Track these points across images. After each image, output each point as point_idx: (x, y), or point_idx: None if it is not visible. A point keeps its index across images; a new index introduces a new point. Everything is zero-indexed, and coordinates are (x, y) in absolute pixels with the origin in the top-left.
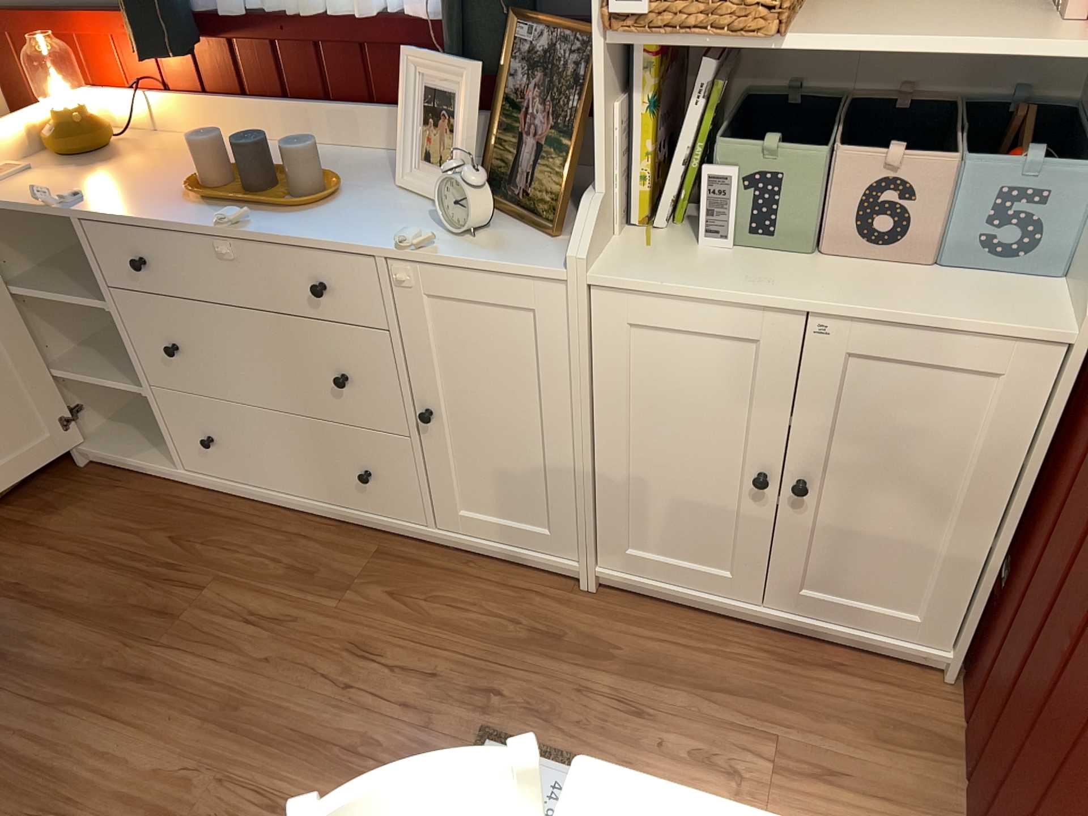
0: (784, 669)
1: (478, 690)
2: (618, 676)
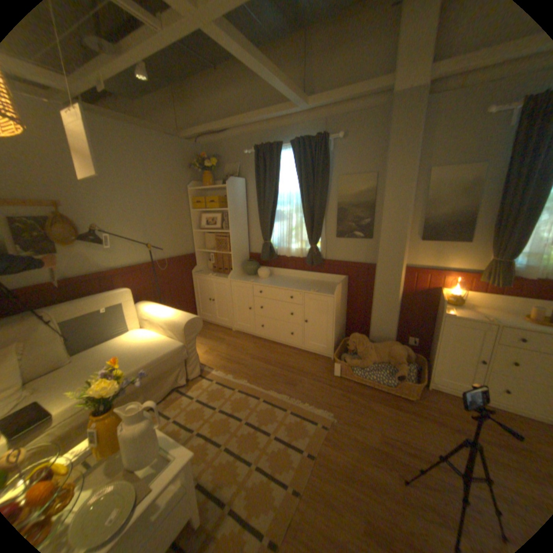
0: None
1: None
2: None
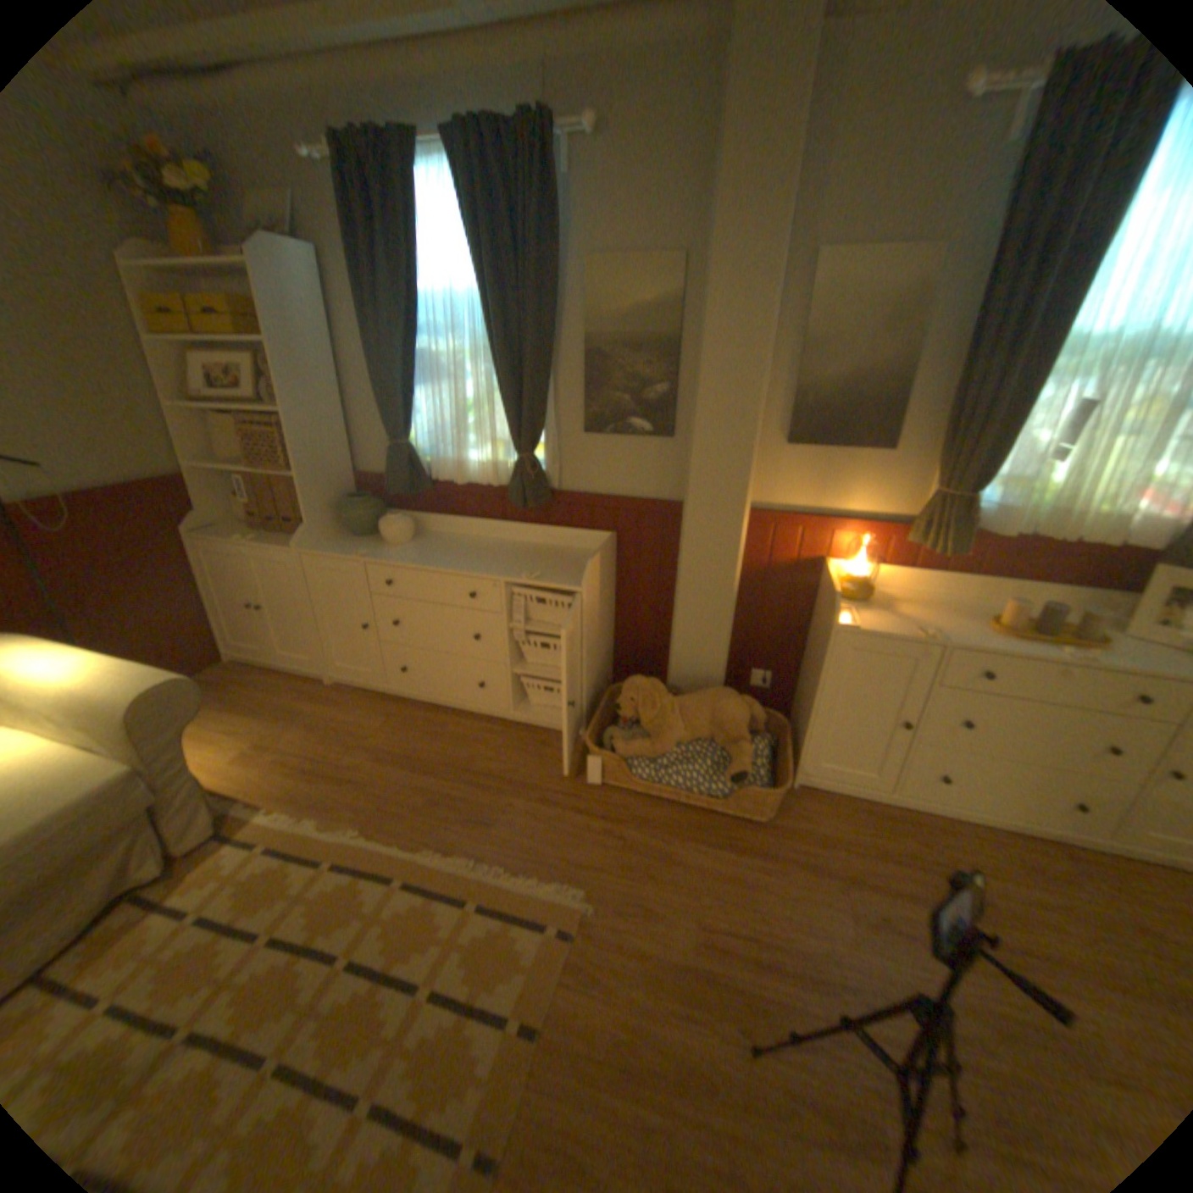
0: None
1: None
2: None
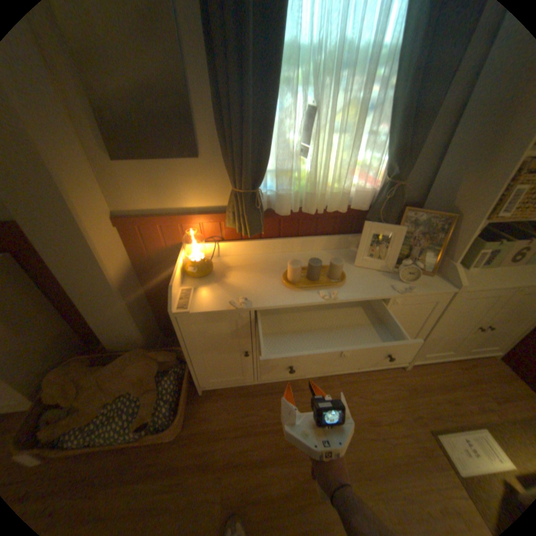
0: (470, 374)
1: (418, 422)
2: (443, 397)
